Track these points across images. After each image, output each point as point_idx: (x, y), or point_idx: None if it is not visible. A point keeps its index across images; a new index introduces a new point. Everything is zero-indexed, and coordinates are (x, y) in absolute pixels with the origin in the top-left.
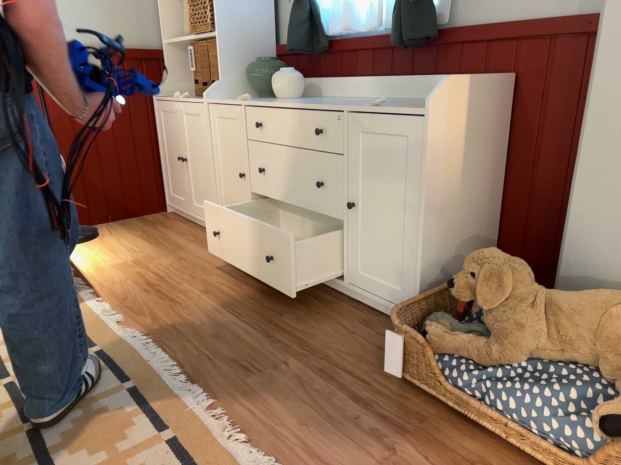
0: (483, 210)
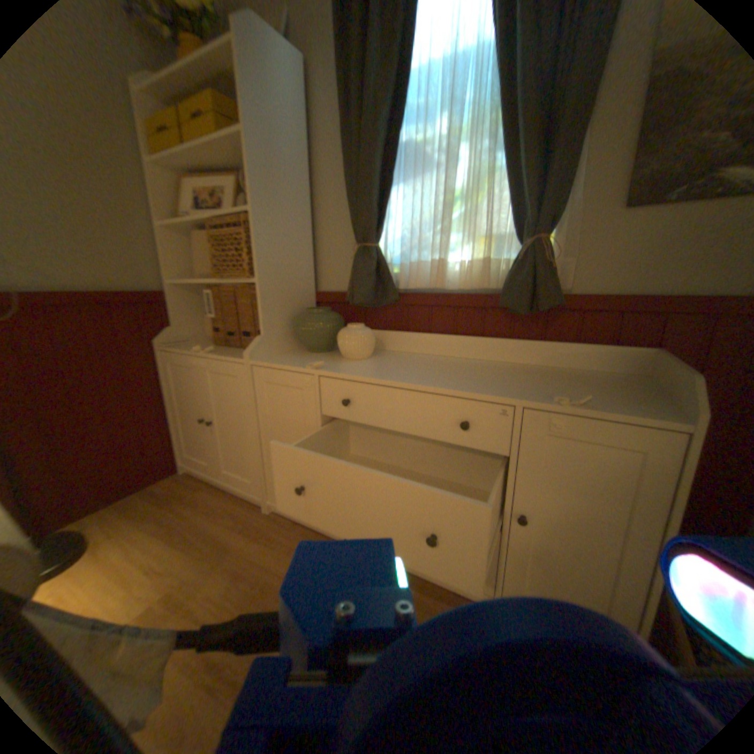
0: None
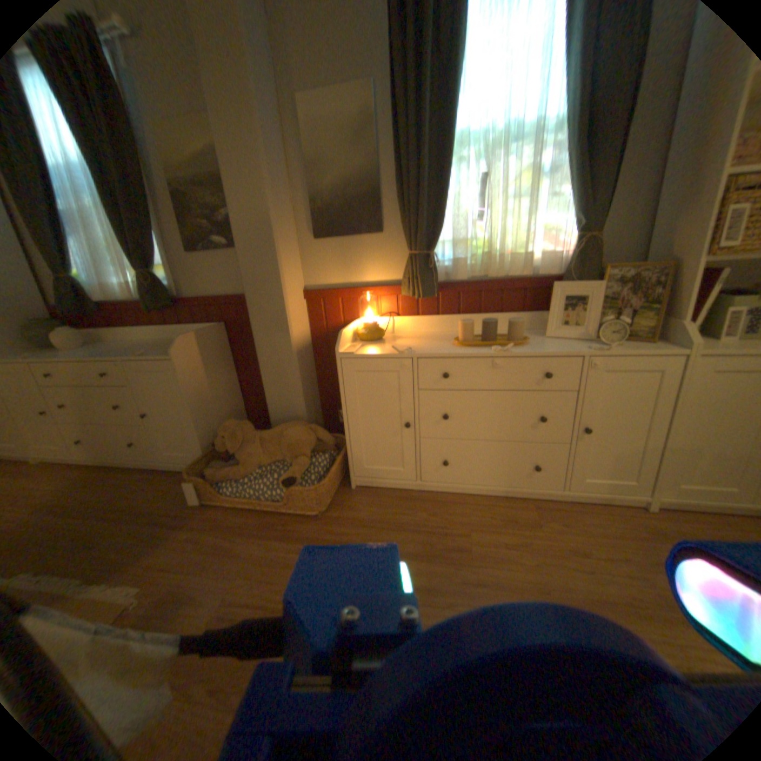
0: (231, 396)
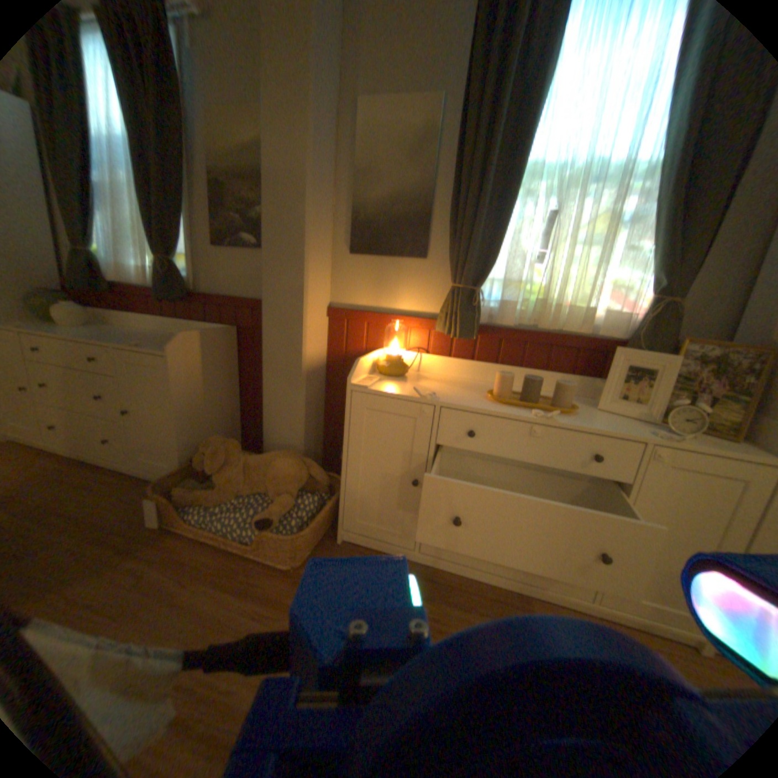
0: (227, 407)
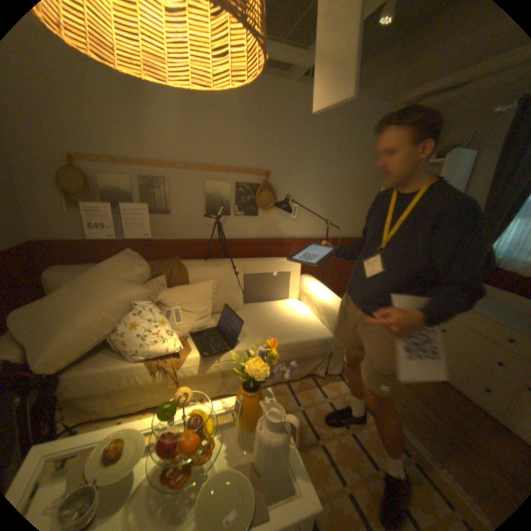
0: None
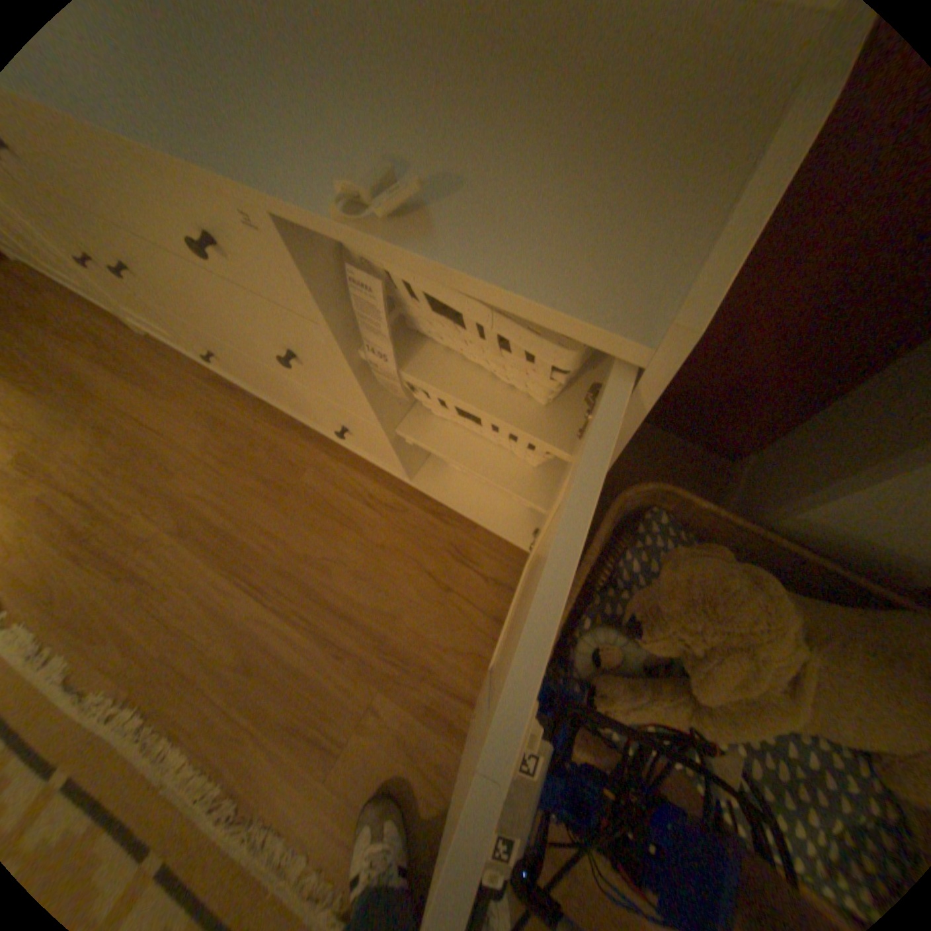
0: None
